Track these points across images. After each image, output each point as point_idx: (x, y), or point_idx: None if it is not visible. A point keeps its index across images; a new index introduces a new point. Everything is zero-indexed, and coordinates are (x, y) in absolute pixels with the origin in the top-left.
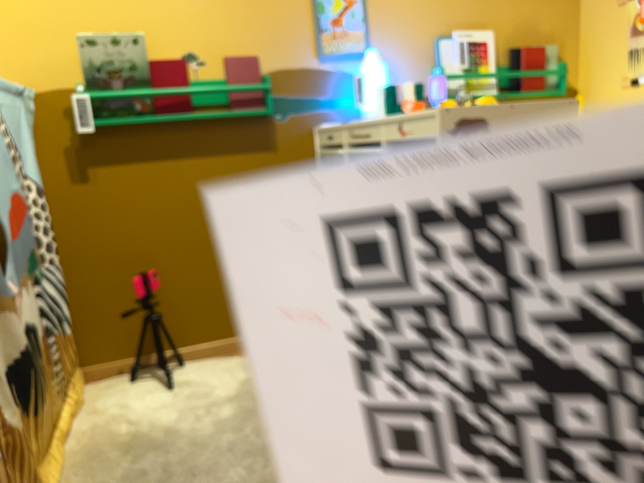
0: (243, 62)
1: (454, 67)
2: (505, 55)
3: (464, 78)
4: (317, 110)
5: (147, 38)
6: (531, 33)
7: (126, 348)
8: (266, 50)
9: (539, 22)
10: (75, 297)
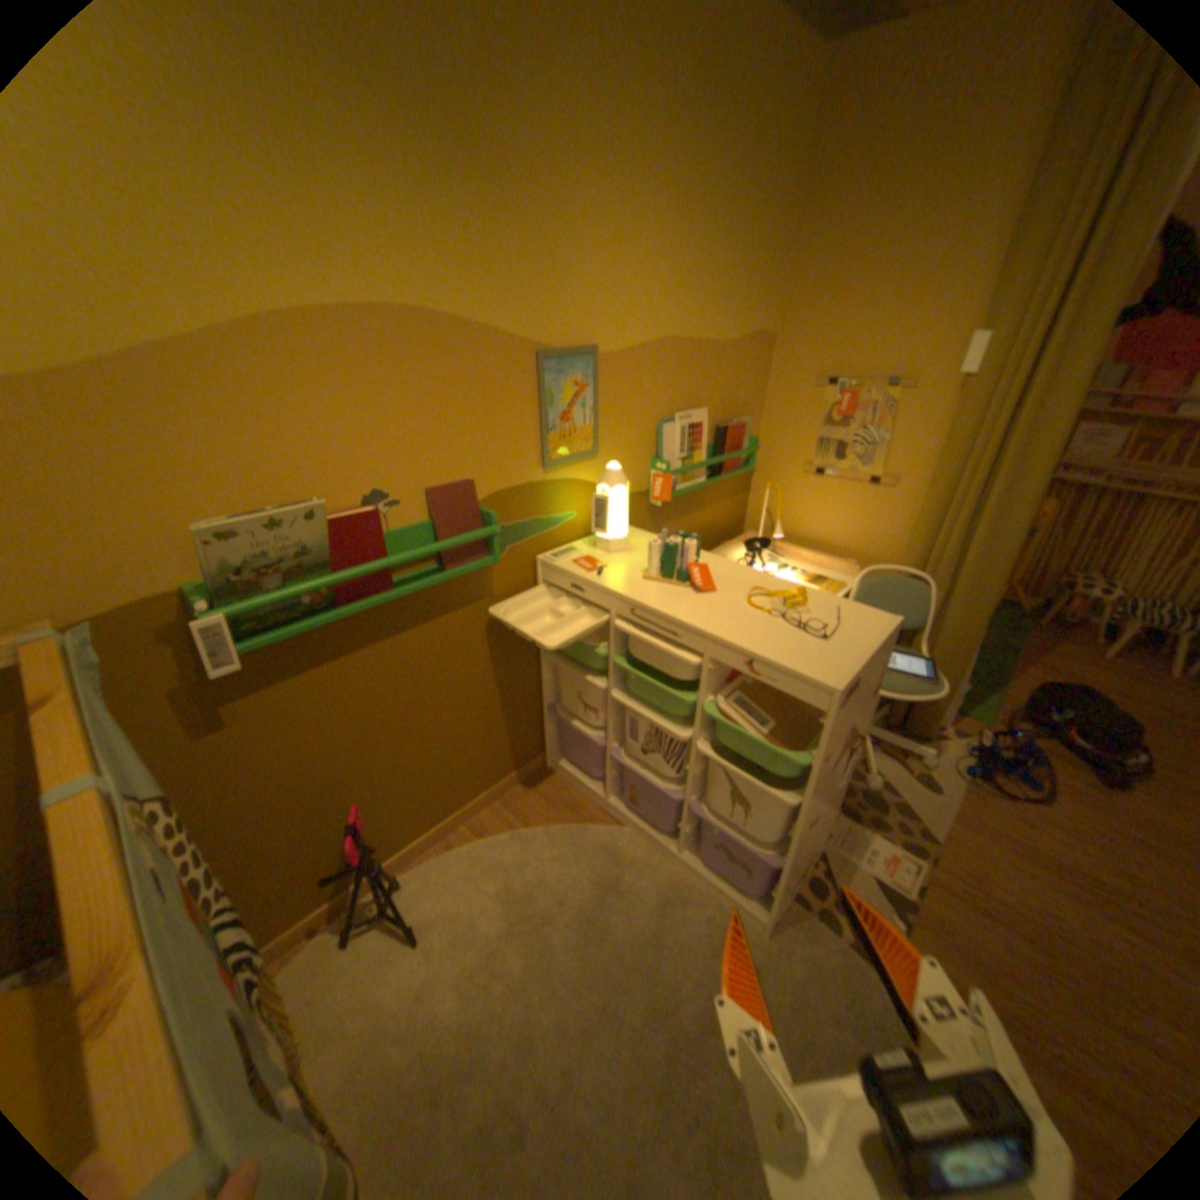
0: (455, 493)
1: (672, 456)
2: (710, 432)
3: (681, 469)
4: (539, 534)
5: (304, 480)
6: (731, 404)
7: (314, 900)
8: (481, 468)
9: (739, 391)
10: (227, 884)
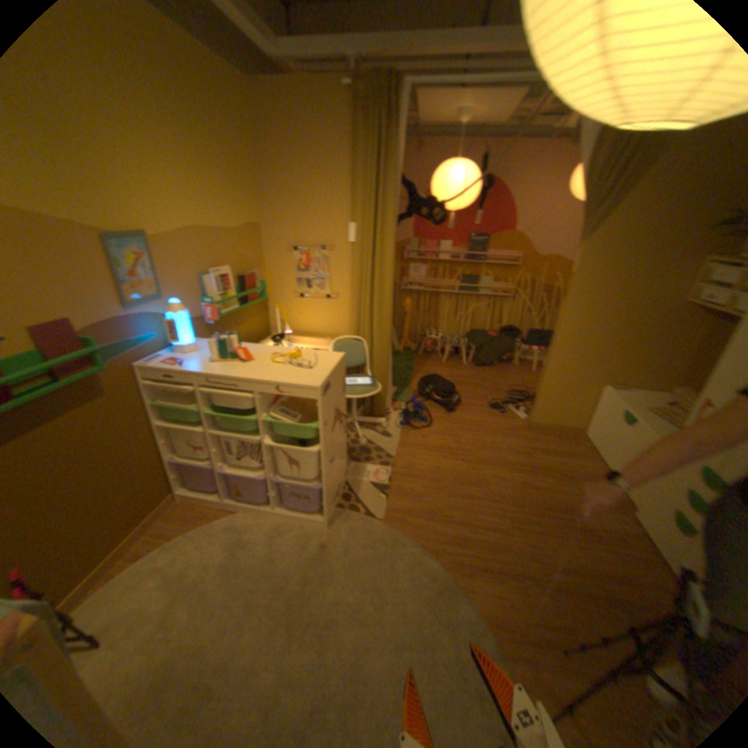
0: (53, 328)
1: (213, 294)
2: (234, 279)
3: (220, 301)
4: (130, 350)
5: None
6: (243, 263)
7: None
8: (71, 310)
9: (246, 256)
10: None
